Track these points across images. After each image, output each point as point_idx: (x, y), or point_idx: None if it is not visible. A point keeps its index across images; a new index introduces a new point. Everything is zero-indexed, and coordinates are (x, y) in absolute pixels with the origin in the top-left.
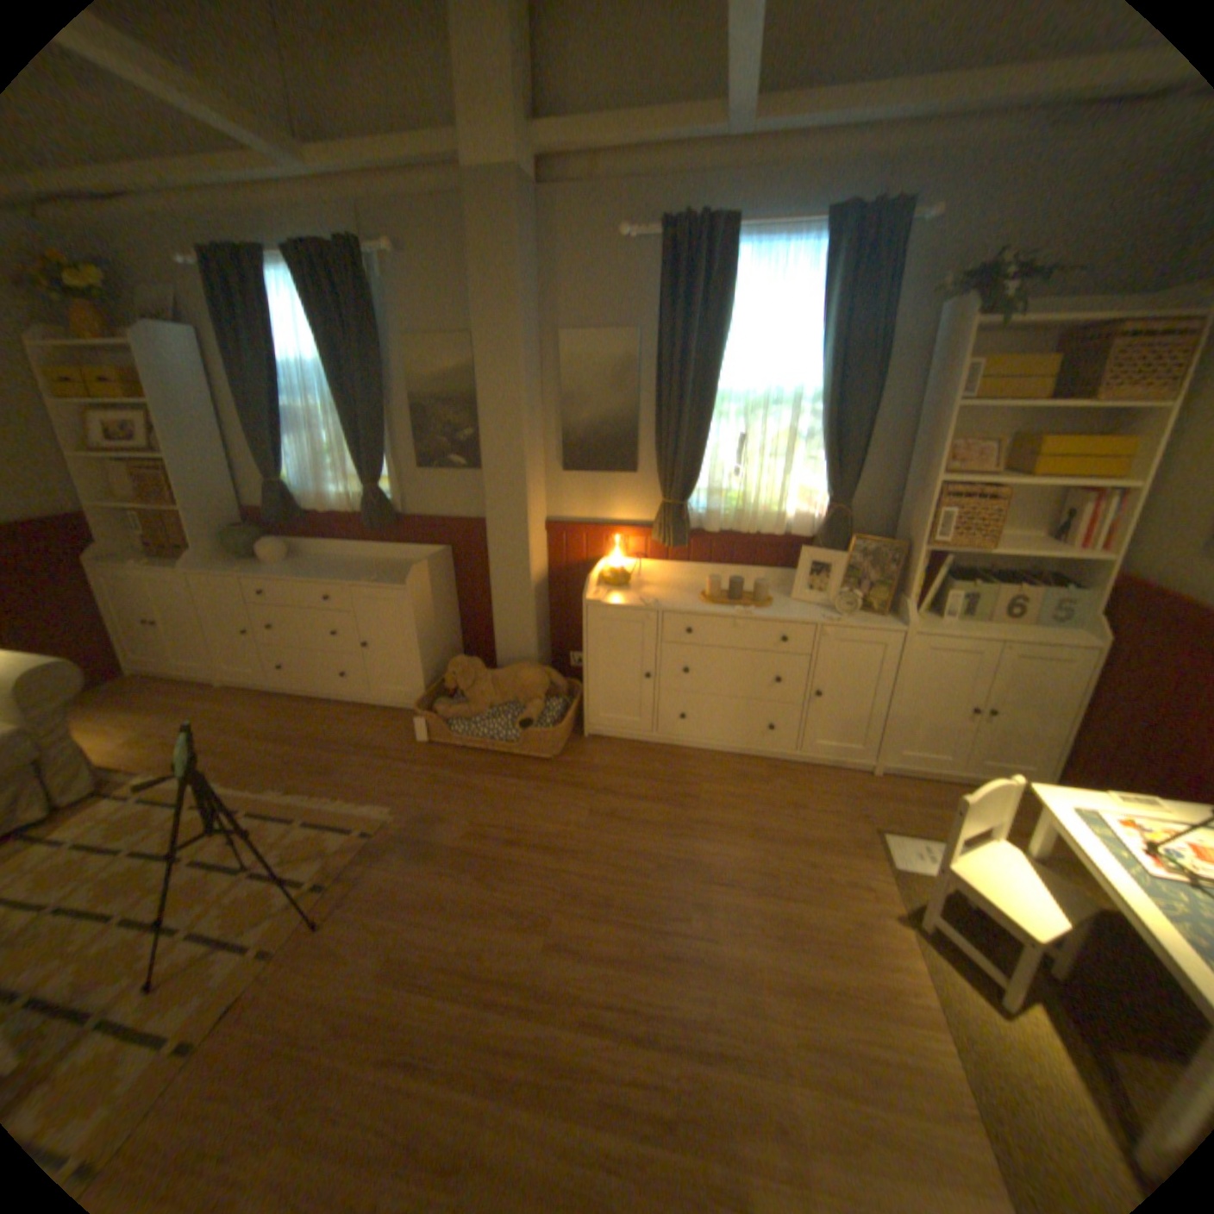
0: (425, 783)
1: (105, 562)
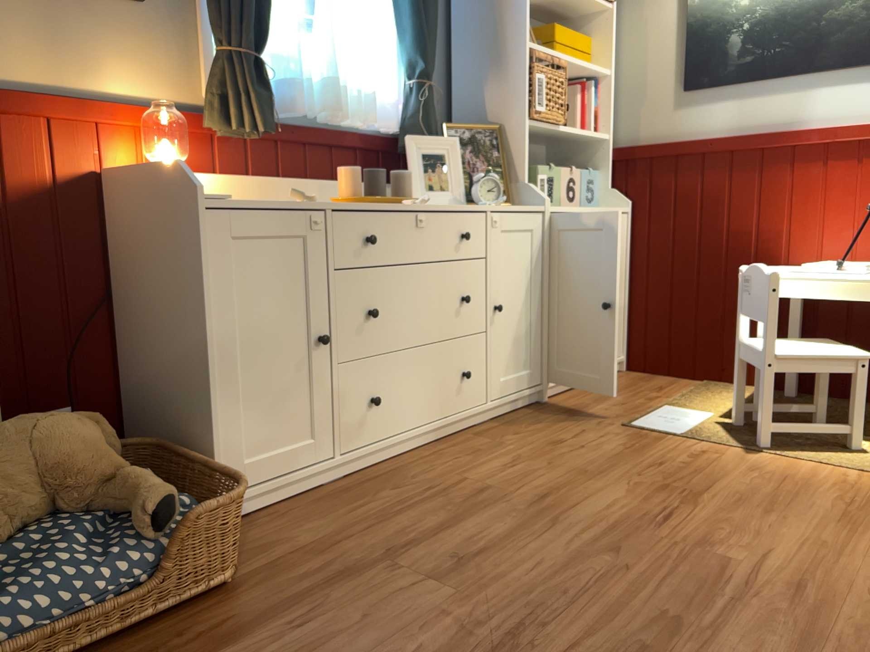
0: None
1: None
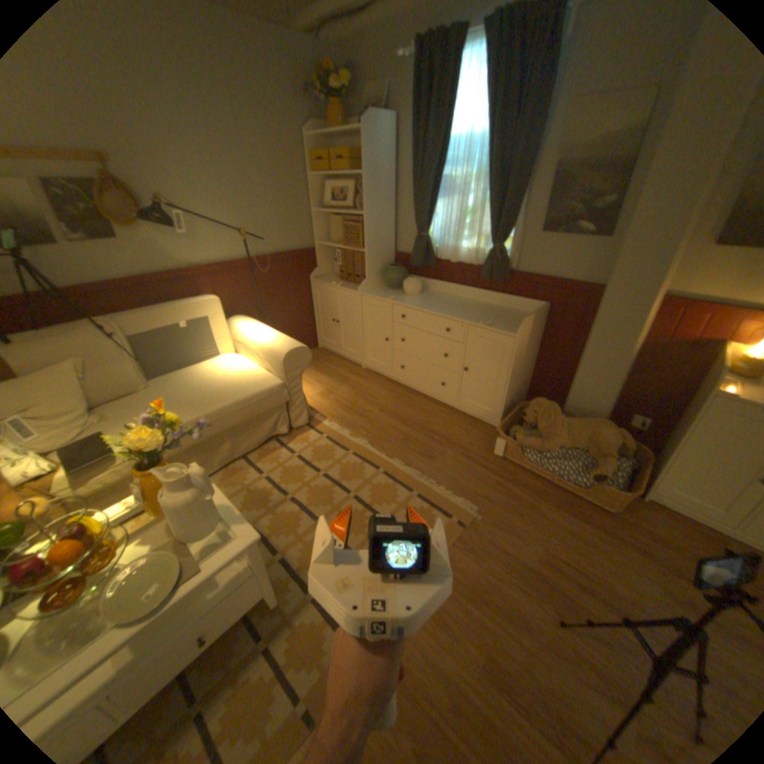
0: (502, 492)
1: (321, 278)
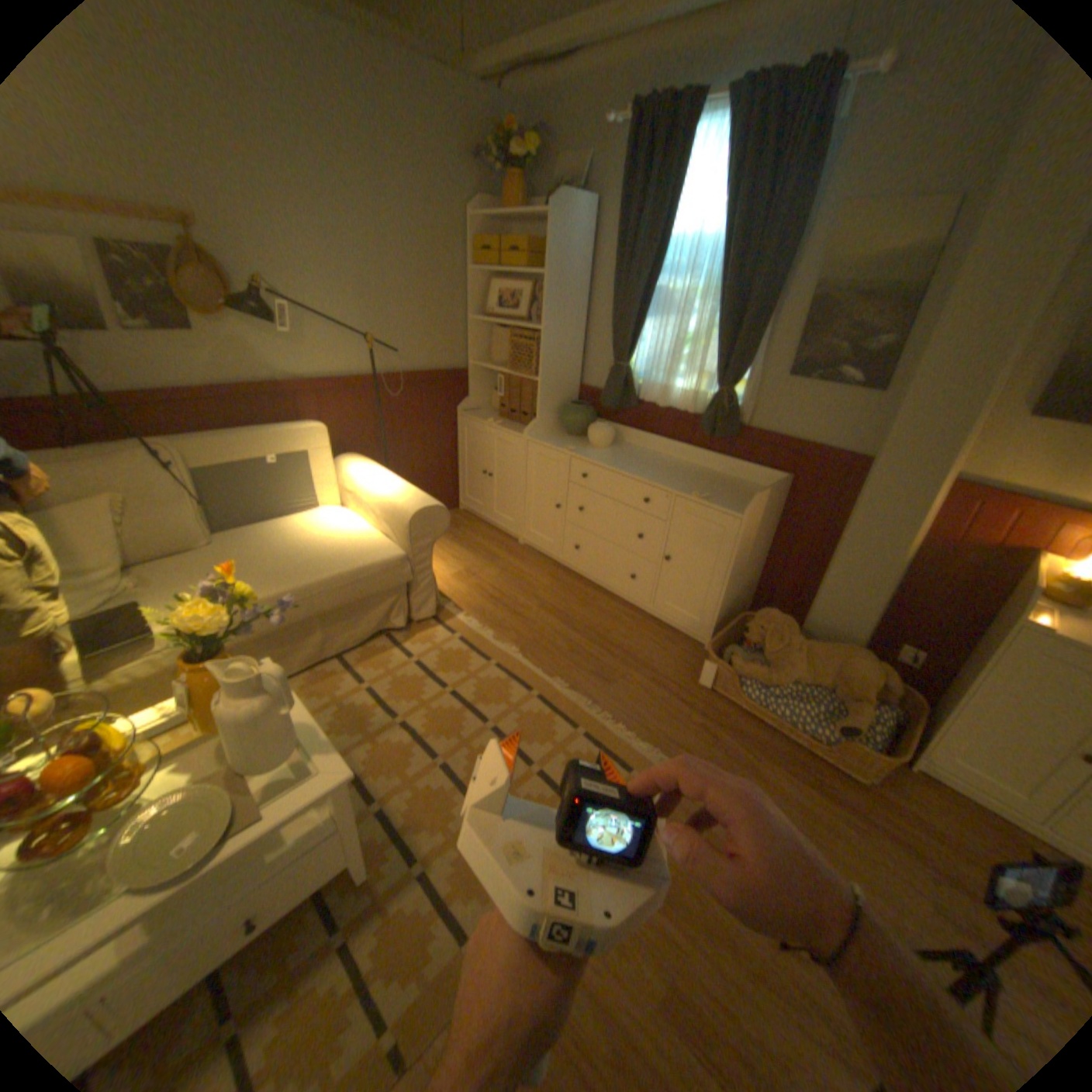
0: (708, 741)
1: (473, 413)
